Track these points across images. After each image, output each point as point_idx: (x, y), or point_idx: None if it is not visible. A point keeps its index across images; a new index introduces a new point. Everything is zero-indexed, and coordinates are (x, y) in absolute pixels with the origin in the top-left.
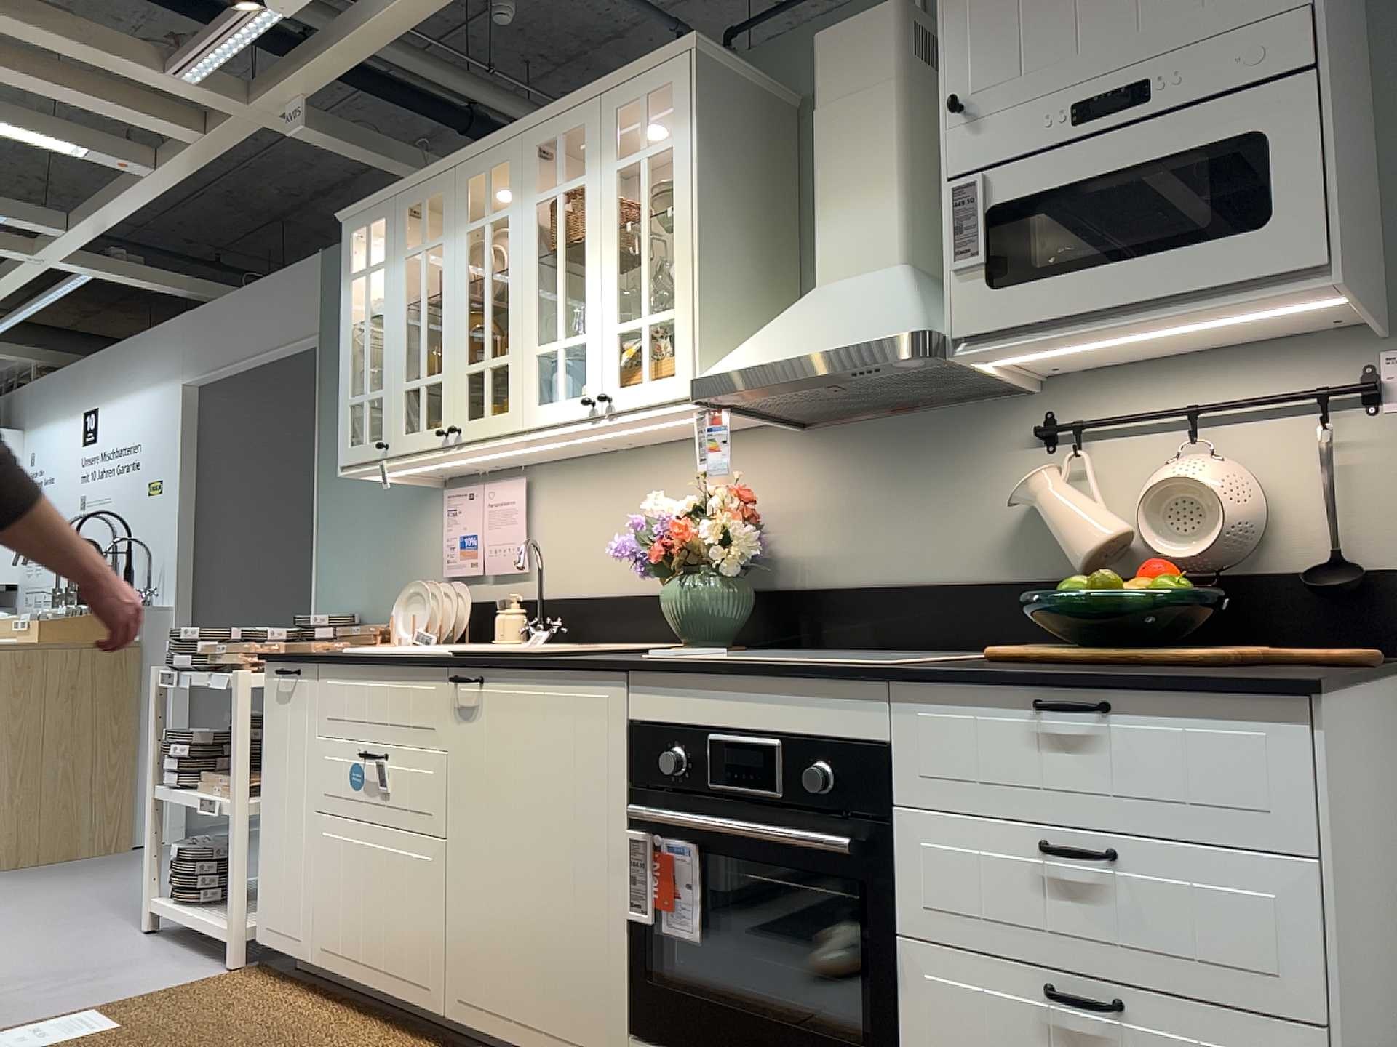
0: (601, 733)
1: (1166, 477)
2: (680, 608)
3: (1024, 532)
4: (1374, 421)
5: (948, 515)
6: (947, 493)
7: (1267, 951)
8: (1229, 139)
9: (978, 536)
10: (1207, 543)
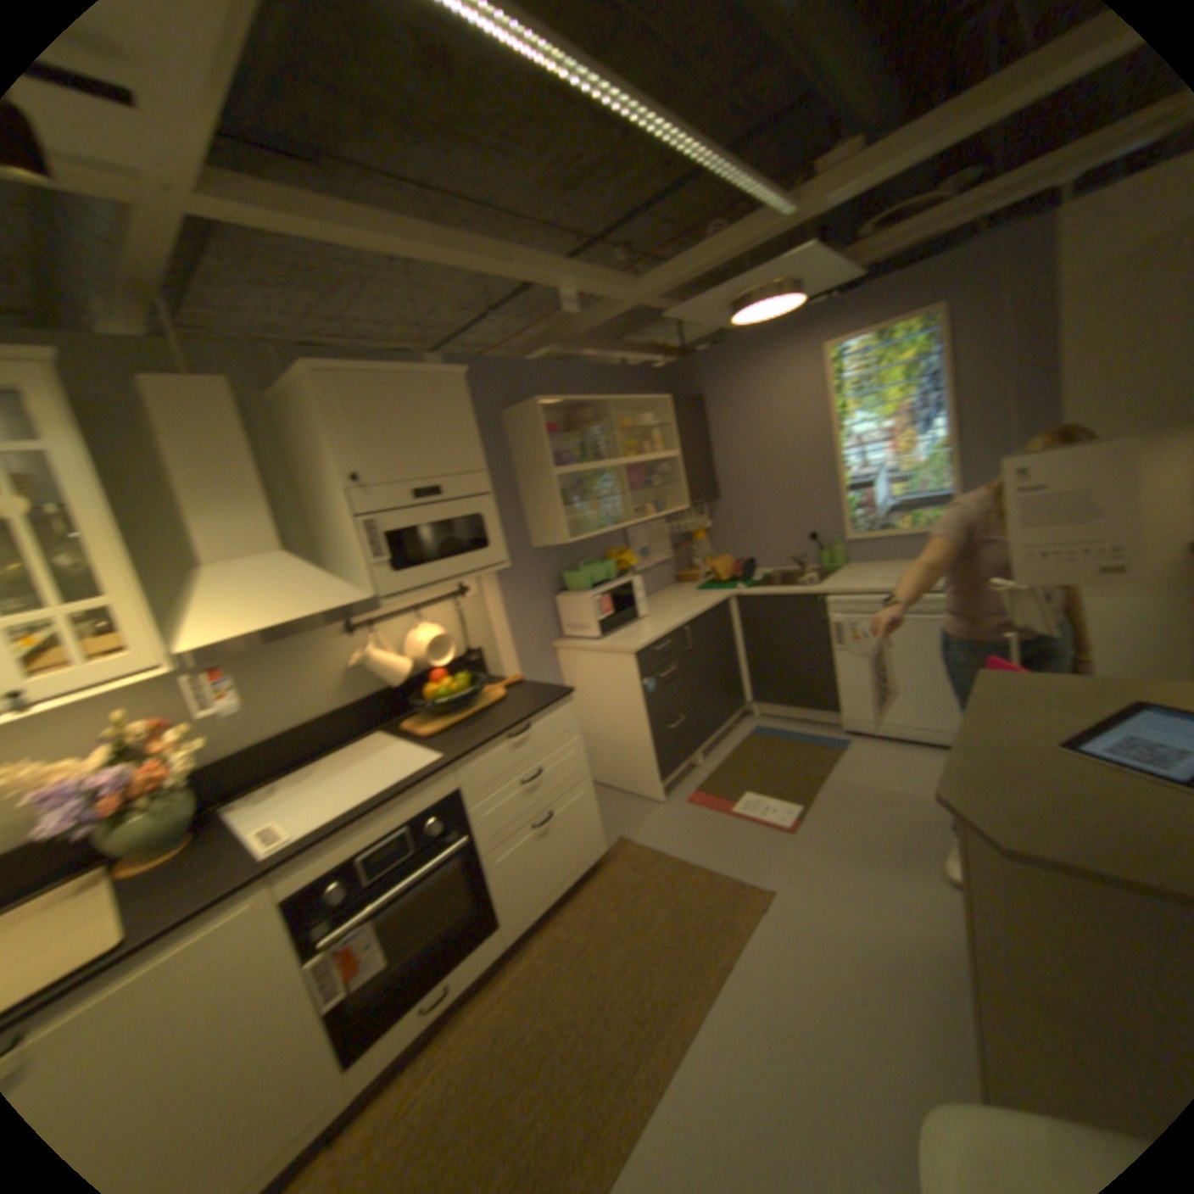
0: (255, 927)
1: (427, 635)
2: (152, 829)
3: (353, 676)
4: (469, 599)
5: (305, 681)
6: (302, 669)
7: (577, 766)
8: (476, 513)
9: (327, 686)
10: (451, 656)
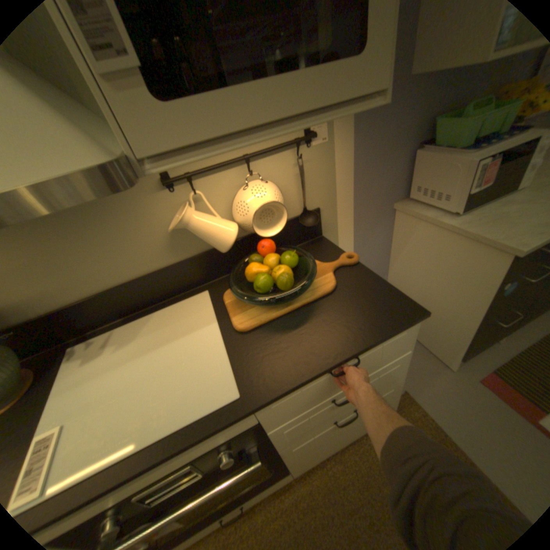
0: None
1: (253, 199)
2: None
3: (176, 237)
4: (311, 150)
5: (124, 242)
6: (115, 230)
7: (394, 376)
8: None
9: (150, 247)
10: (279, 225)
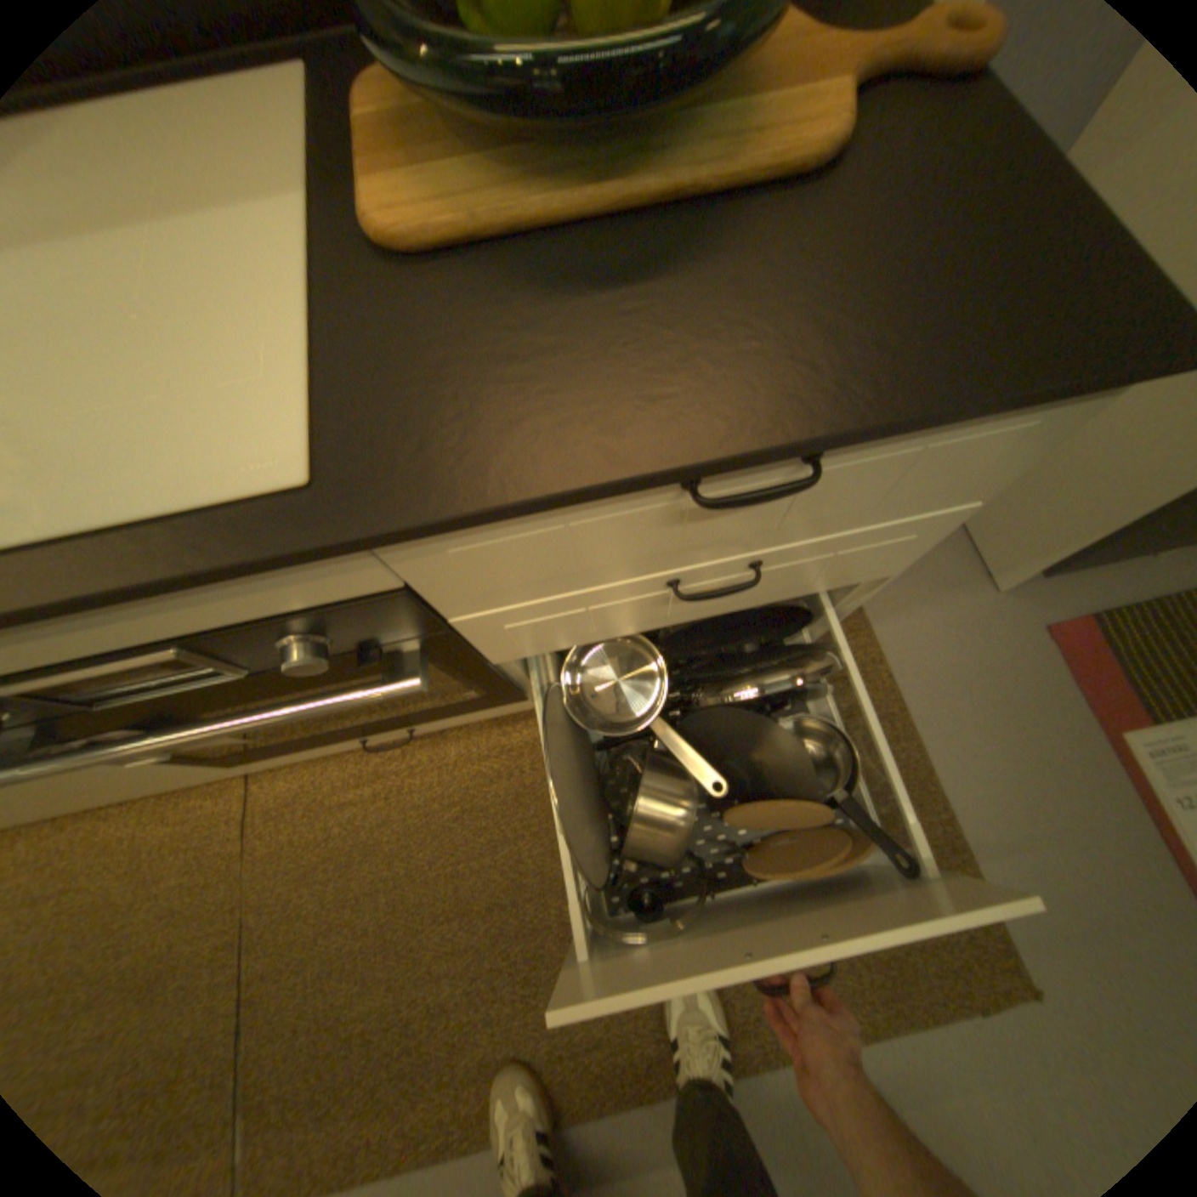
0: None
1: None
2: None
3: None
4: None
5: None
6: None
7: (880, 563)
8: None
9: None
10: None
